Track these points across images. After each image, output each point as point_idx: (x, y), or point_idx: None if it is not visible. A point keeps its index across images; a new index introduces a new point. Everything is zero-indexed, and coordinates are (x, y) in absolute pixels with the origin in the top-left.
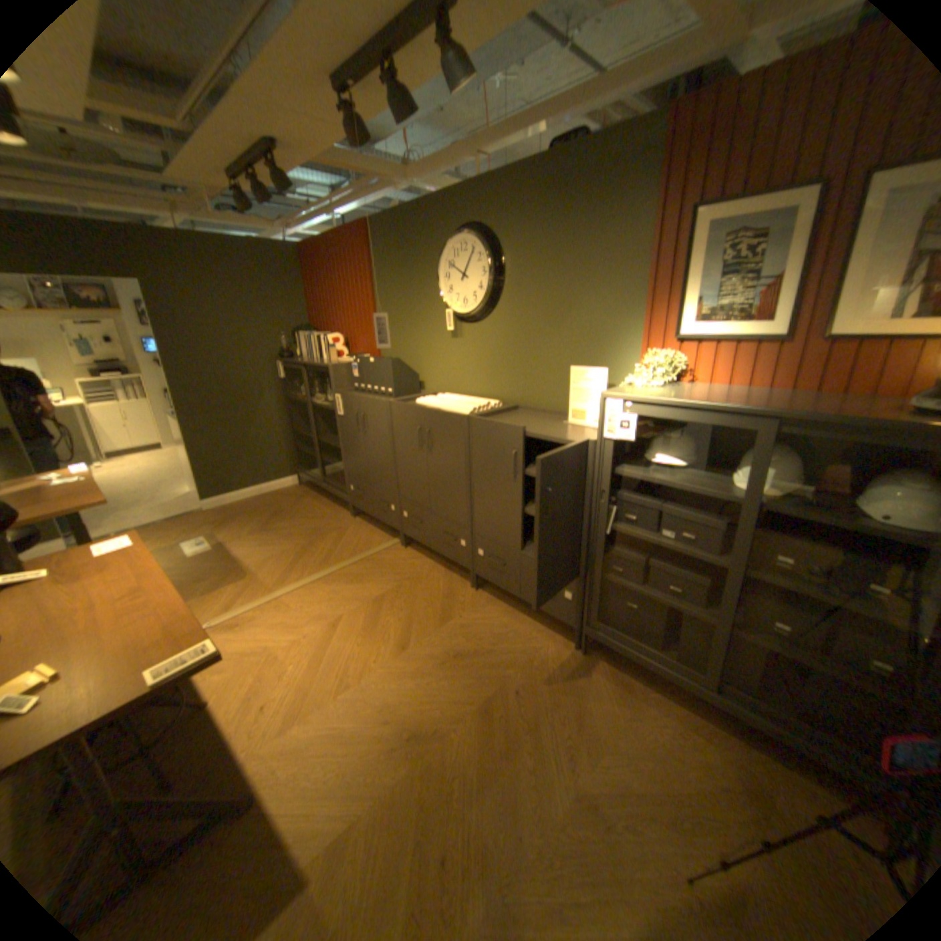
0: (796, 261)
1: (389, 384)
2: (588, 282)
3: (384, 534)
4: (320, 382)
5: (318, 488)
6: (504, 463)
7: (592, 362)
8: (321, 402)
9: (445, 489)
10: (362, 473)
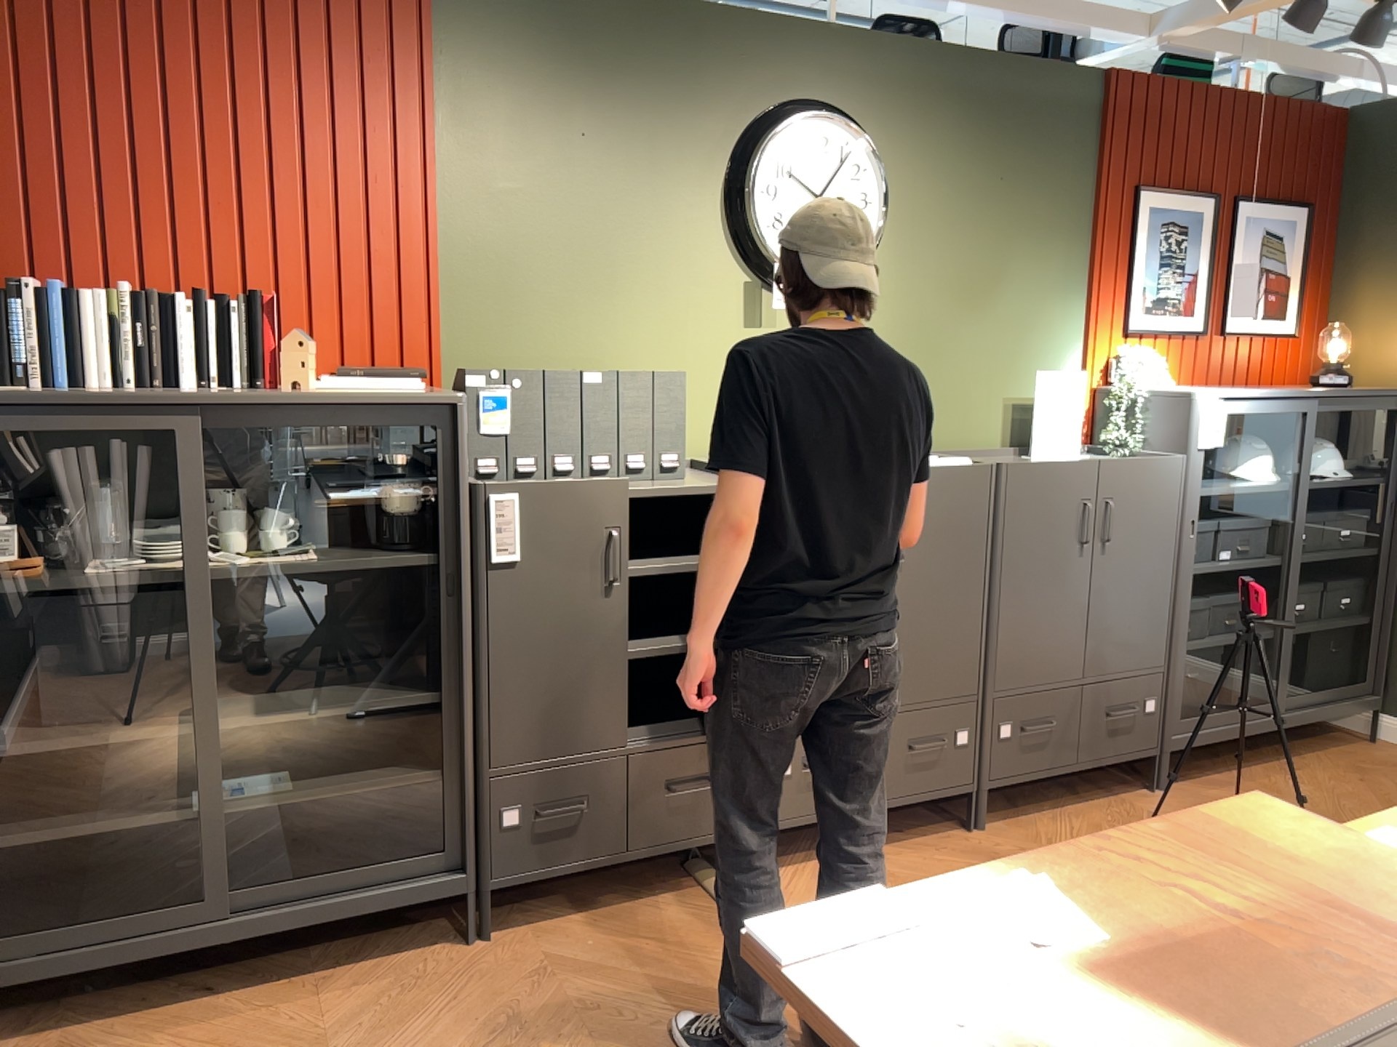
0: (1205, 263)
1: (669, 438)
2: (1021, 252)
3: (655, 900)
4: (57, 499)
5: (41, 1012)
6: (1066, 530)
7: (1024, 367)
8: (240, 561)
9: (928, 637)
10: (586, 735)
